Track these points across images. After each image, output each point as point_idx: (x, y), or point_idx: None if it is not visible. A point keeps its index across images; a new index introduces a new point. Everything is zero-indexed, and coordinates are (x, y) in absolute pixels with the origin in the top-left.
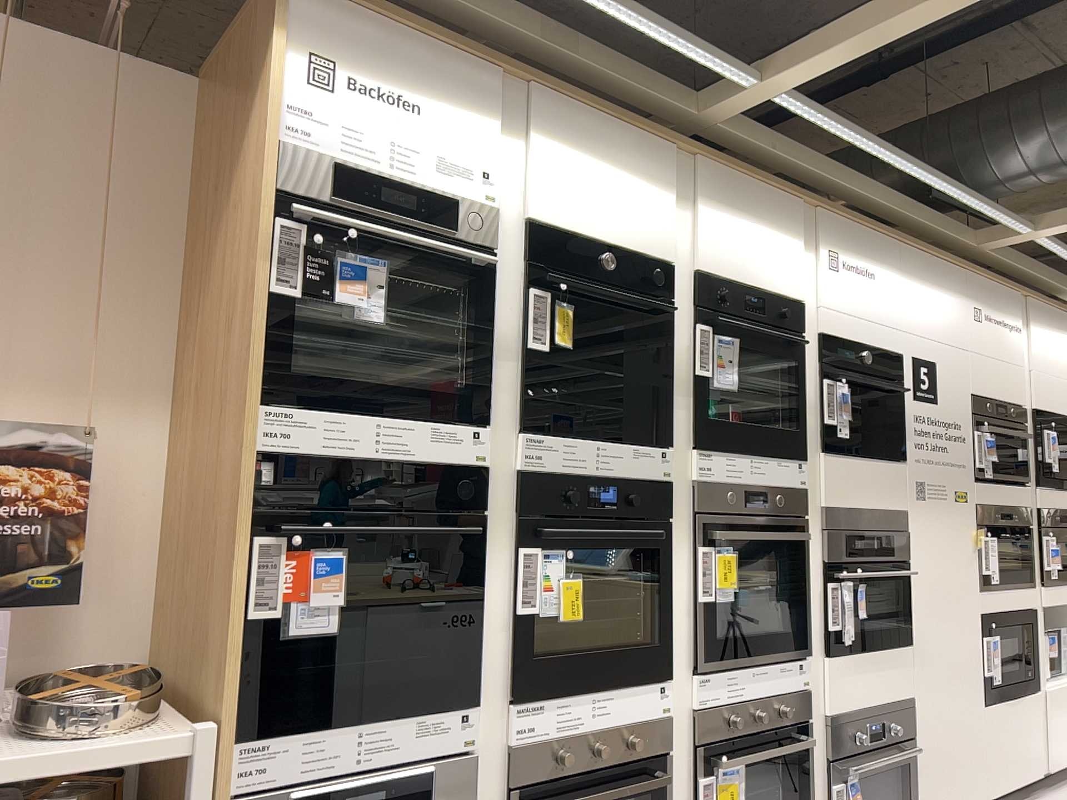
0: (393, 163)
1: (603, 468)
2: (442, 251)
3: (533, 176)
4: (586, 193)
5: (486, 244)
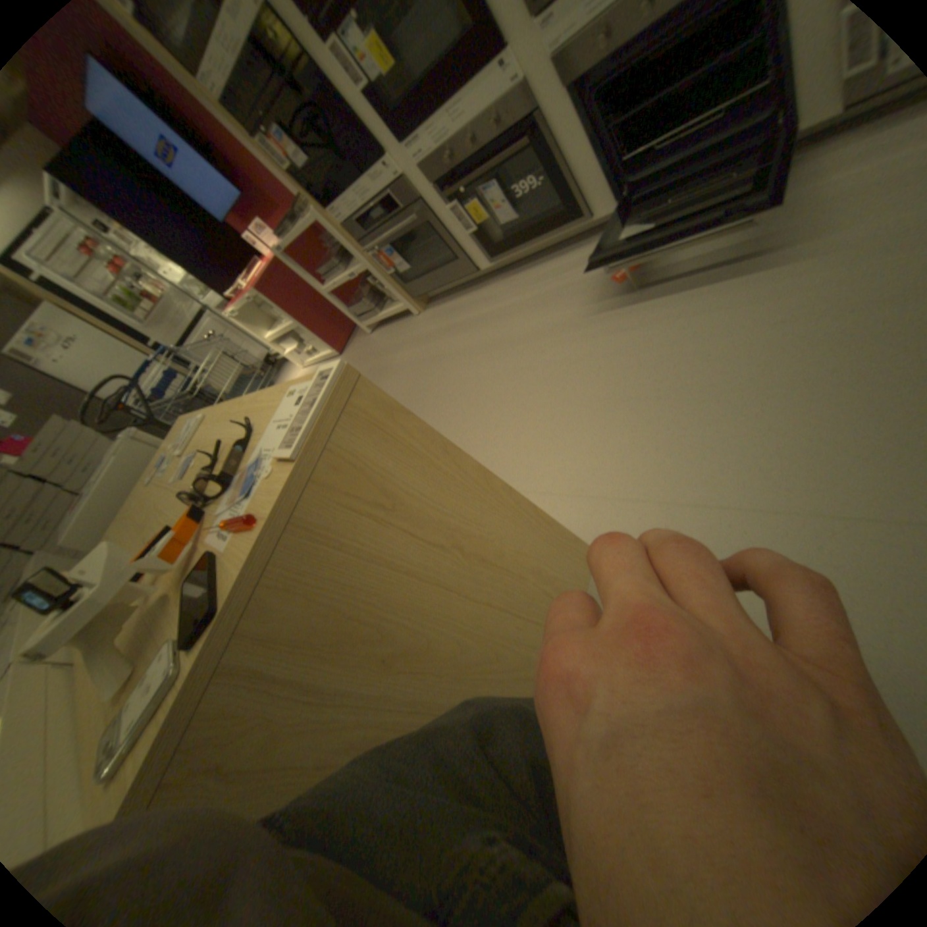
0: None
1: None
2: None
3: None
4: None
5: None
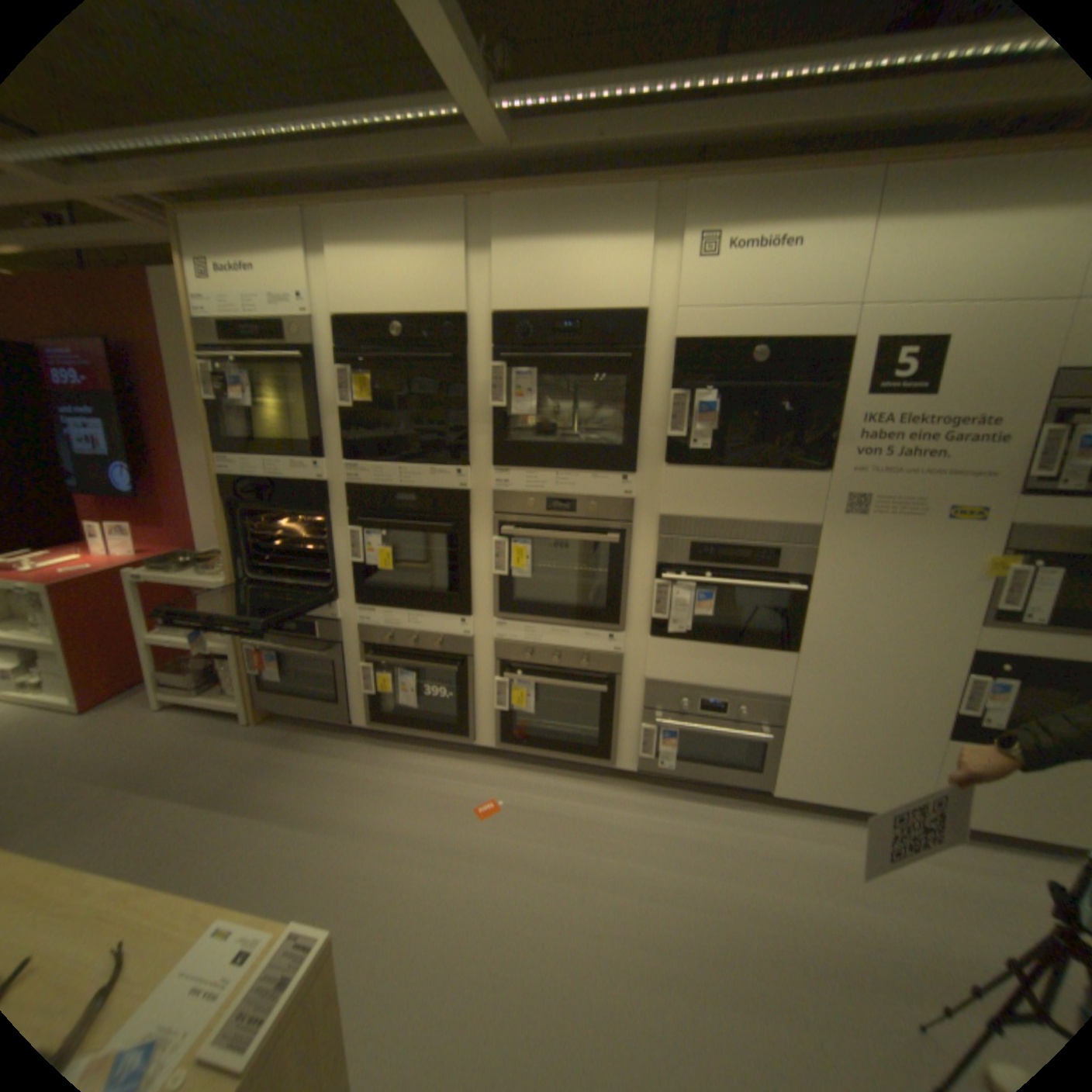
0: (237, 303)
1: (408, 486)
2: (274, 353)
3: (330, 274)
4: (375, 271)
5: (300, 340)
